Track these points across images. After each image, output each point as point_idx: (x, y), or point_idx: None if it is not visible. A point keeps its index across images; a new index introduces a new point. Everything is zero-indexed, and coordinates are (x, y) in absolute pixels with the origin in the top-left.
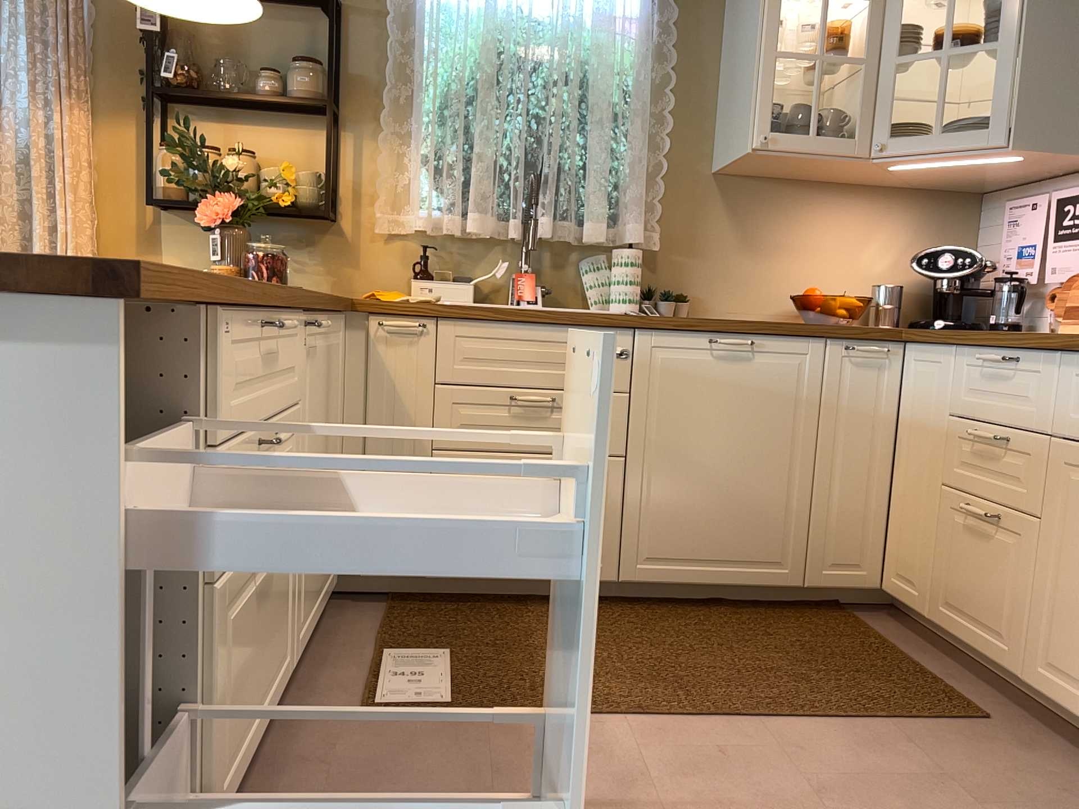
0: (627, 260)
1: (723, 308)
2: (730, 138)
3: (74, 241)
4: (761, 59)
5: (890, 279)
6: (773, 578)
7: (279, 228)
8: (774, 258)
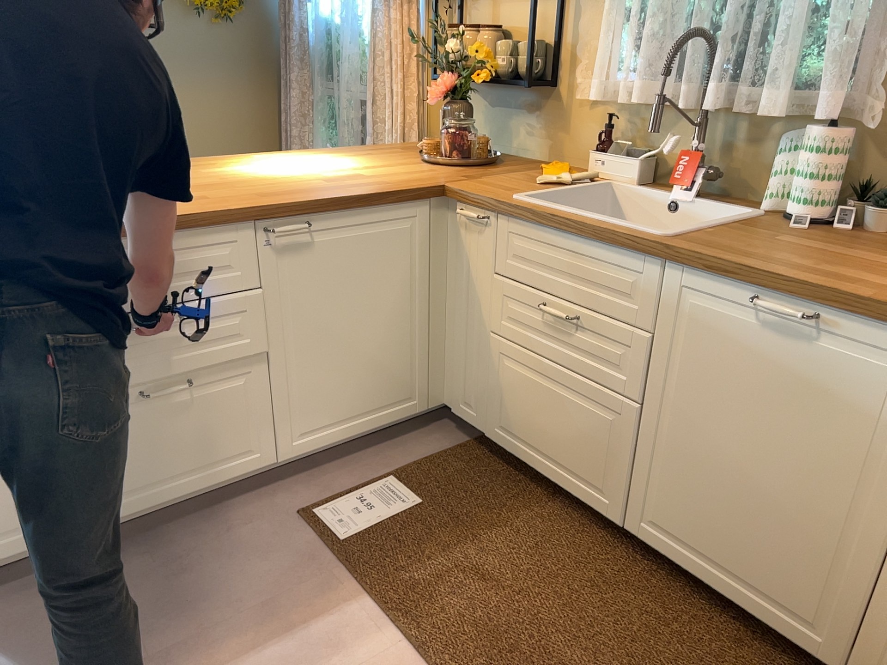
0: (808, 148)
1: None
2: None
3: (398, 109)
4: None
5: None
6: (796, 634)
7: (517, 94)
8: None
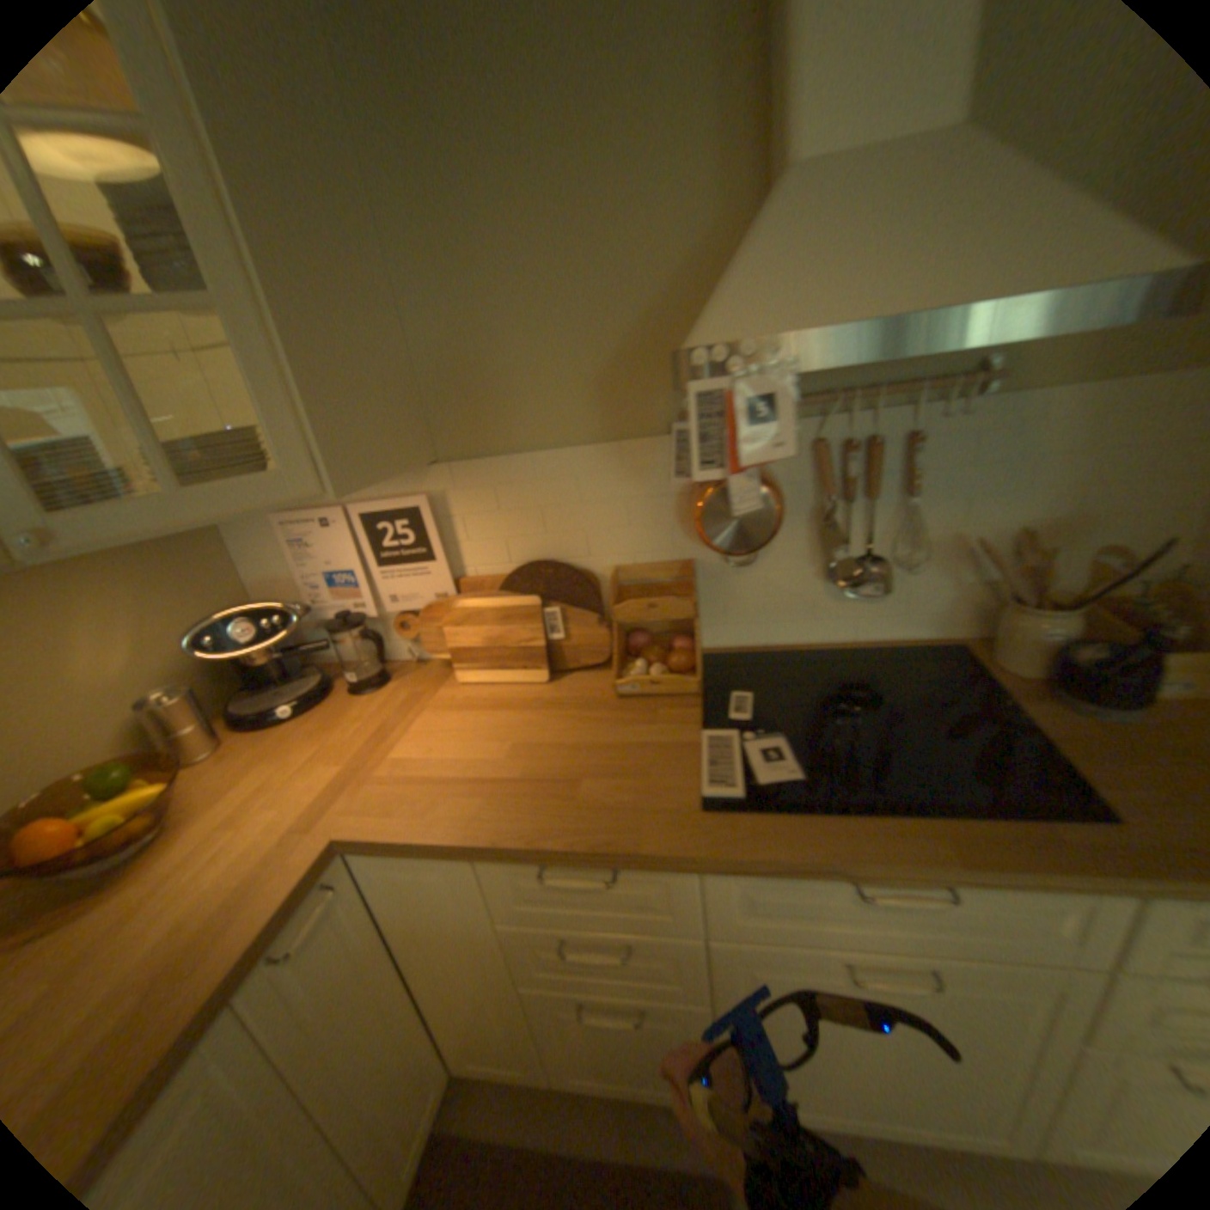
0: None
1: None
2: None
3: None
4: None
5: (145, 673)
6: None
7: None
8: None
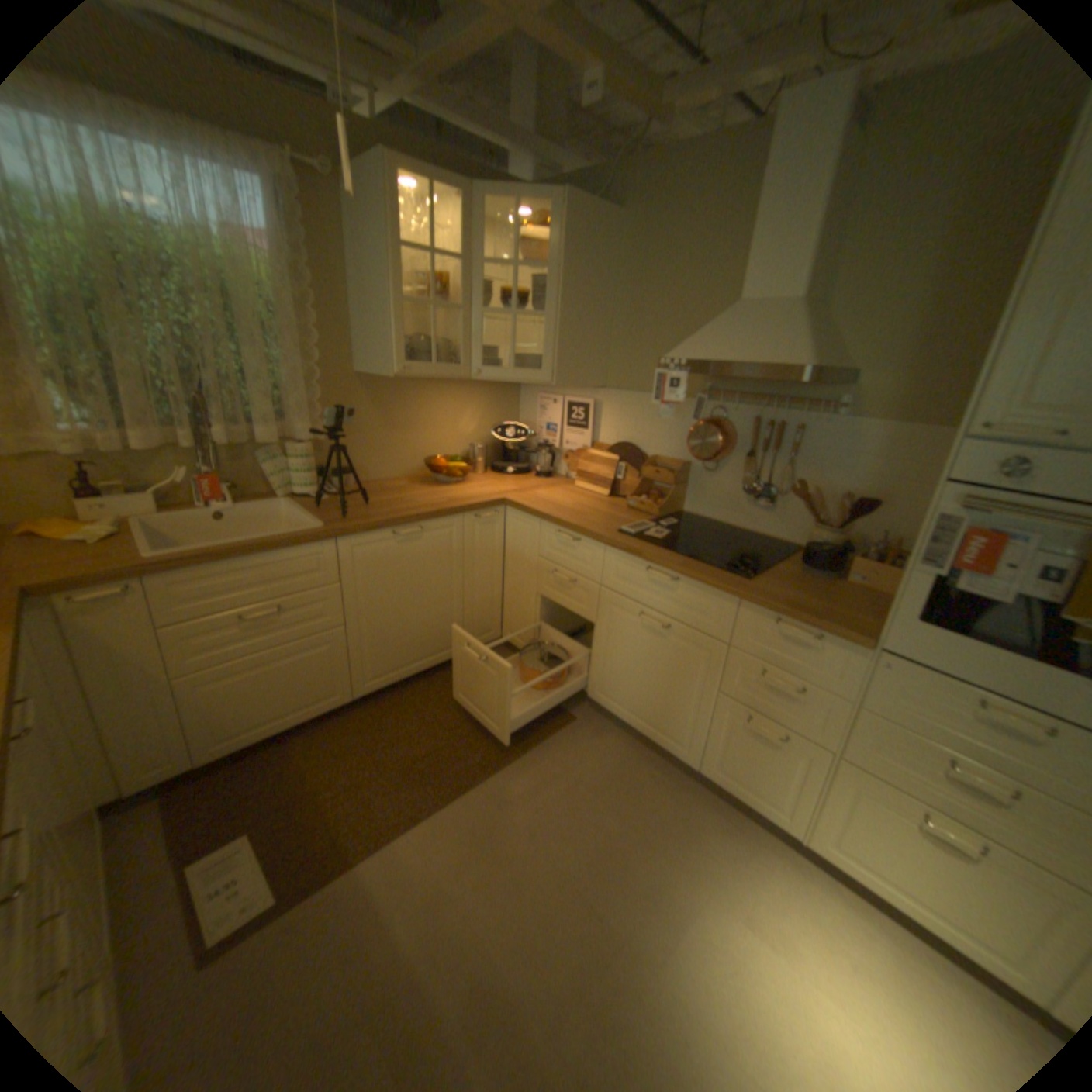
0: (300, 457)
1: (375, 473)
2: (366, 354)
3: None
4: (389, 304)
5: (475, 438)
6: (446, 657)
7: None
8: (405, 434)
